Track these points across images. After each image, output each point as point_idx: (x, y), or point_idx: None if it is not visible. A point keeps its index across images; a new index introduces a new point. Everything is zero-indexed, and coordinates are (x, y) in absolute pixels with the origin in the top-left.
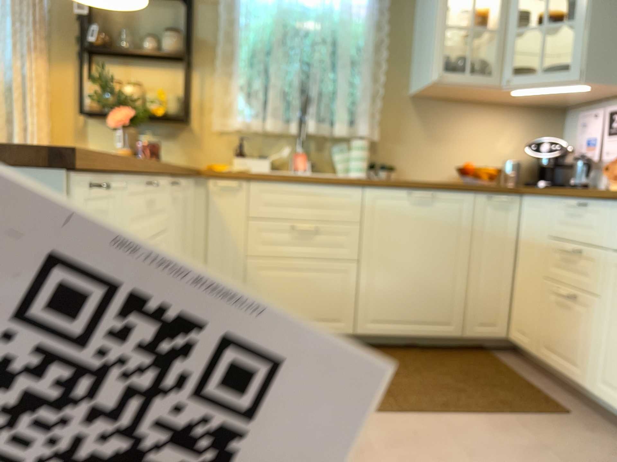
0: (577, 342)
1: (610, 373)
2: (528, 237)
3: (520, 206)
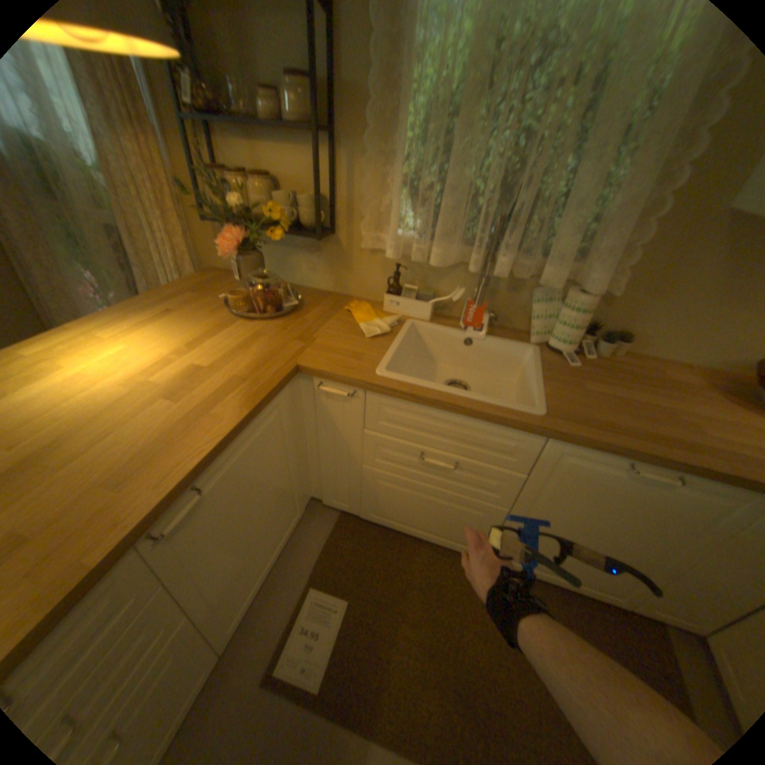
0: None
1: None
2: None
3: None
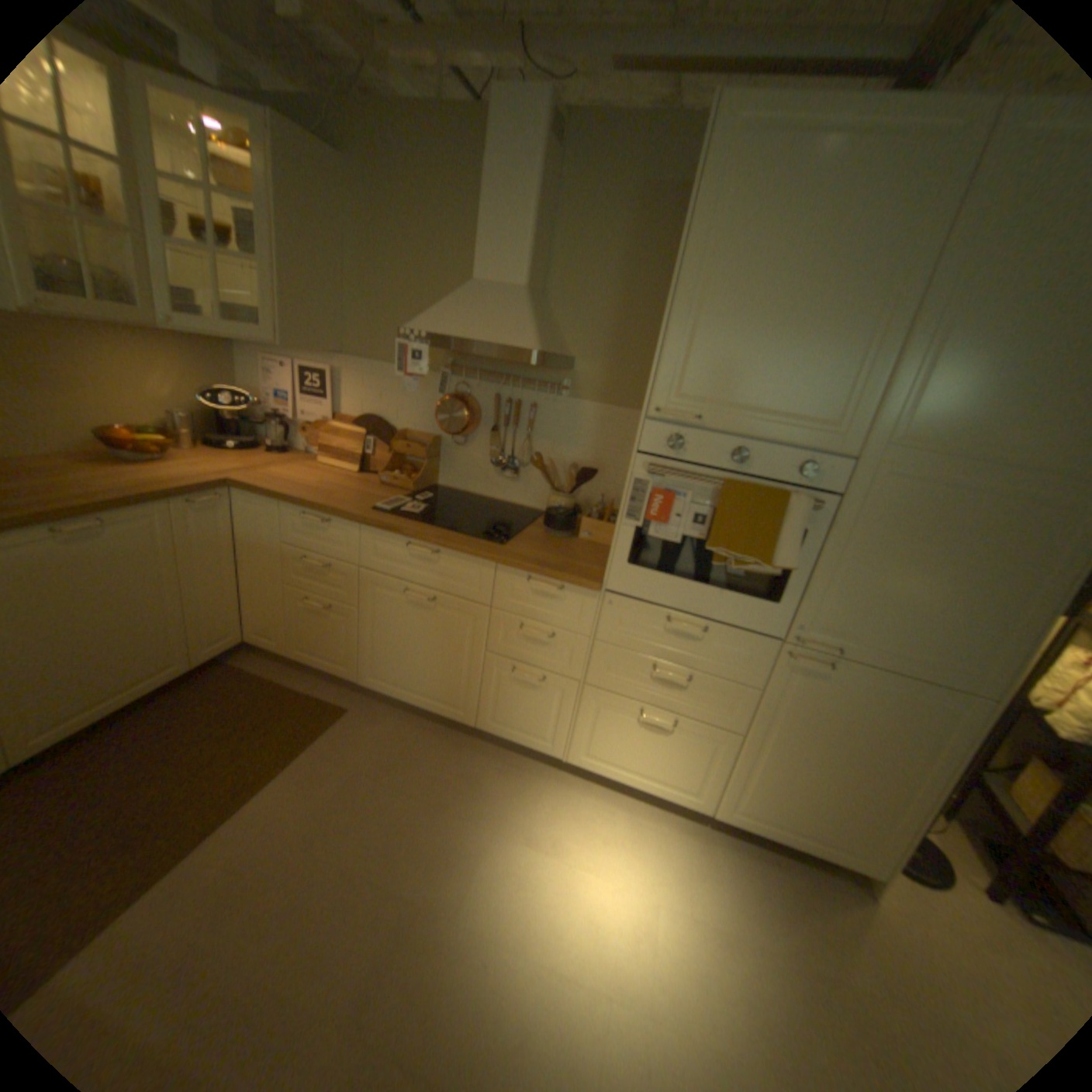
0: (335, 644)
1: (373, 667)
2: (247, 537)
3: (227, 502)
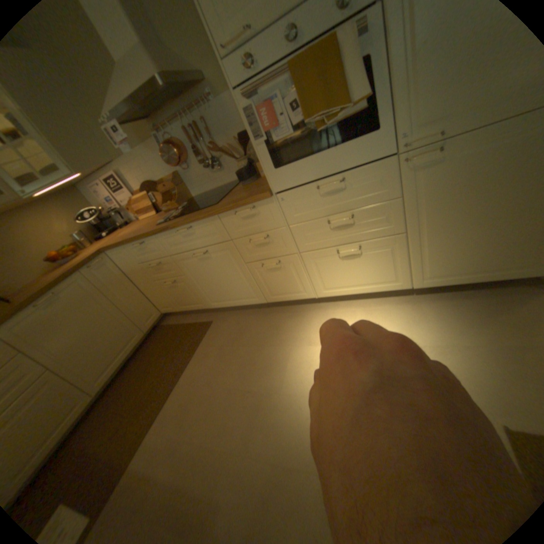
0: (190, 295)
1: (210, 297)
2: (127, 269)
3: (108, 258)
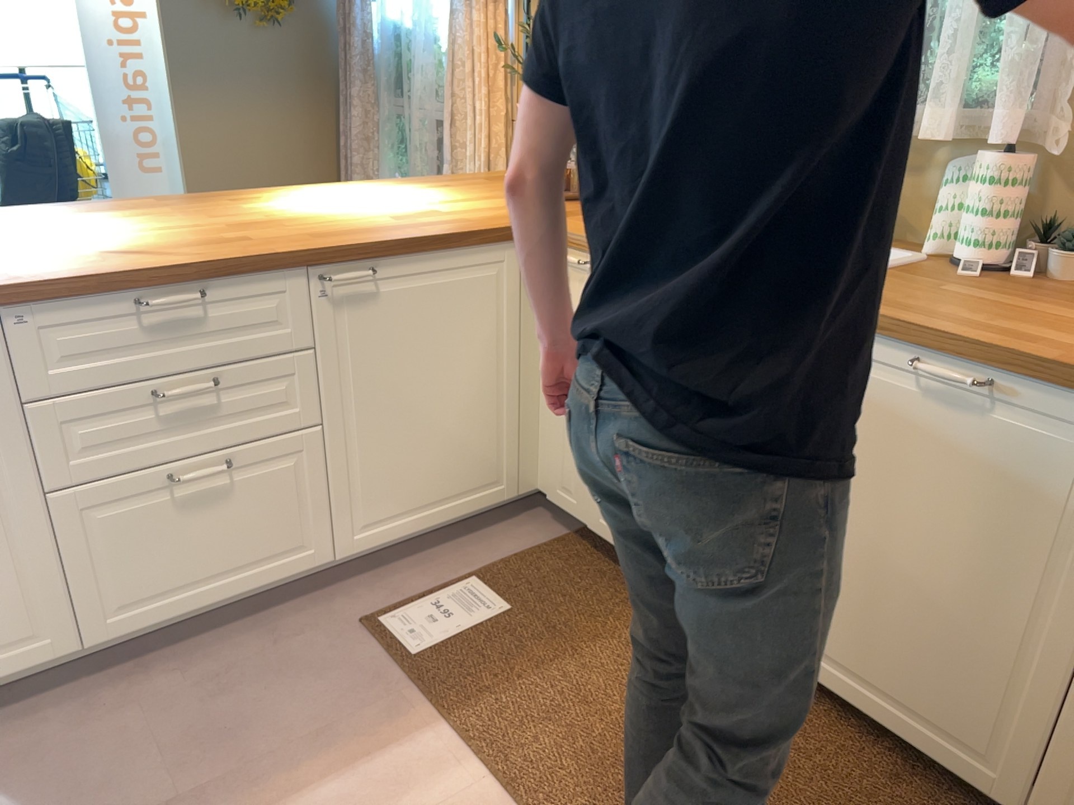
0: None
1: None
2: None
3: None
